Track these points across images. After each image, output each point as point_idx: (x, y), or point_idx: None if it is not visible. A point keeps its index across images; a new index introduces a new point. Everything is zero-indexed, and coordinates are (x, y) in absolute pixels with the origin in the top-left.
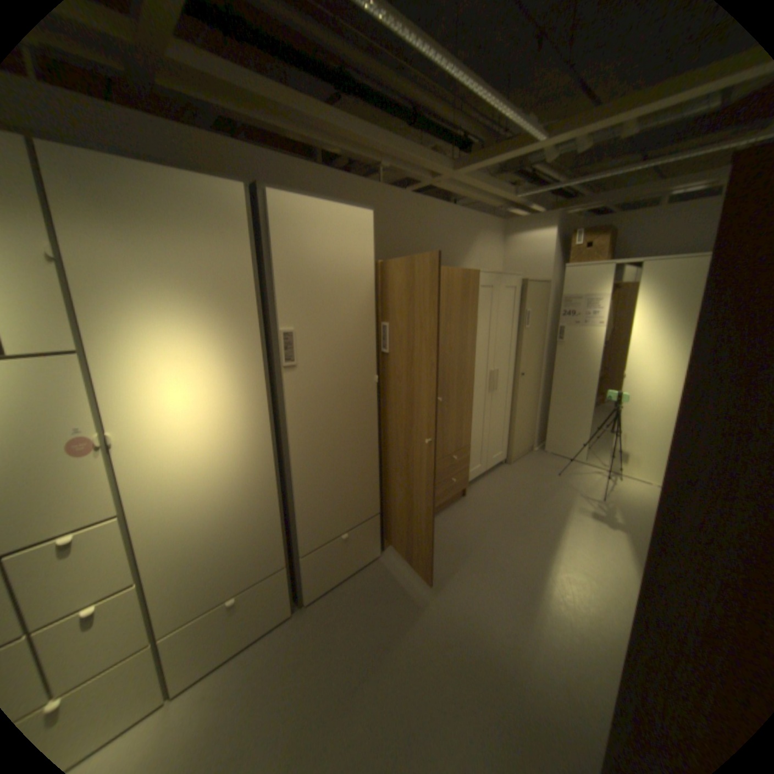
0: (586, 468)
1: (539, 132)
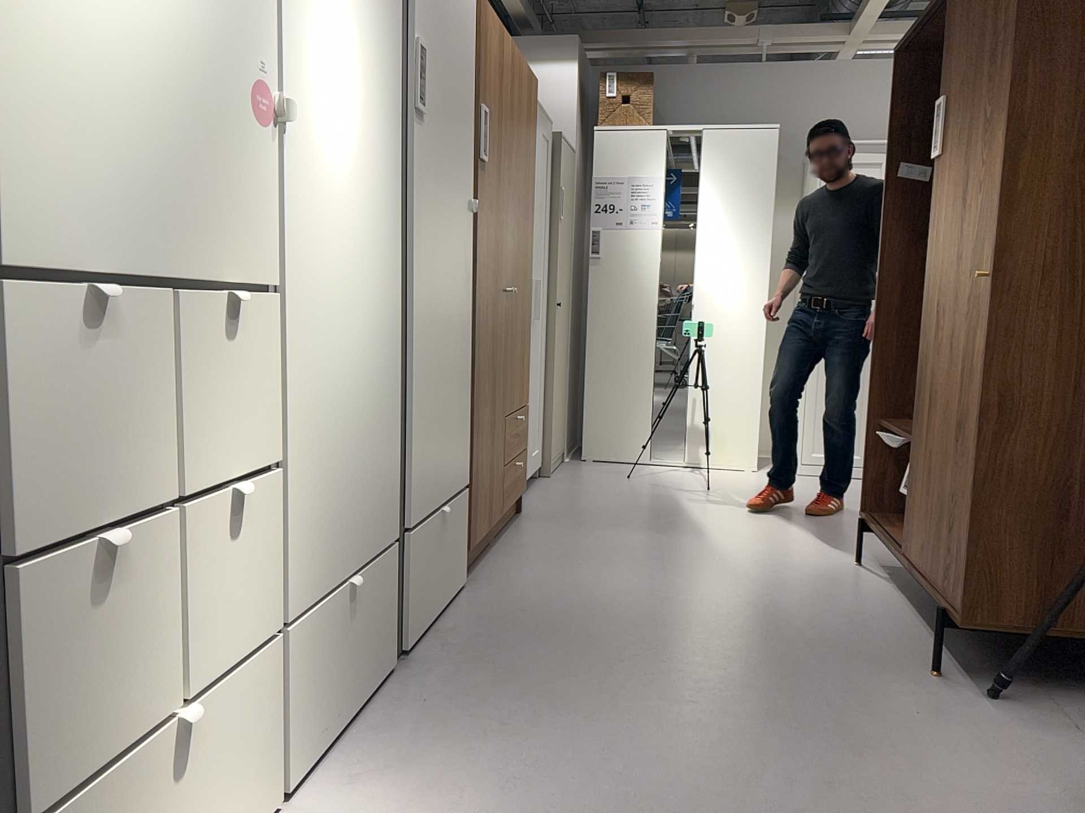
0: (656, 469)
1: None
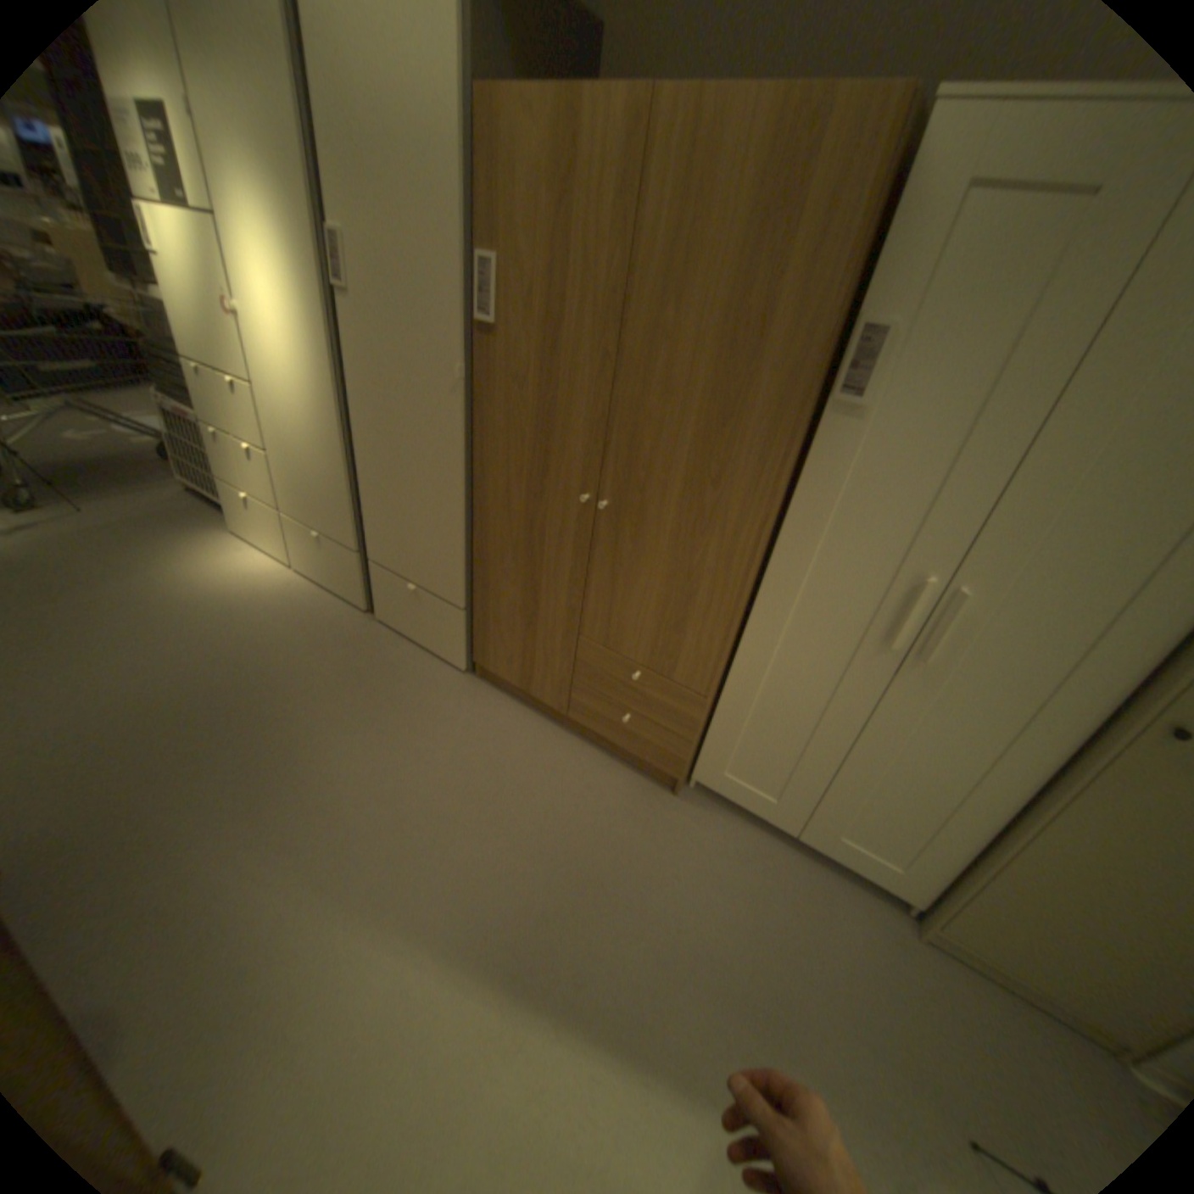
0: None
1: None
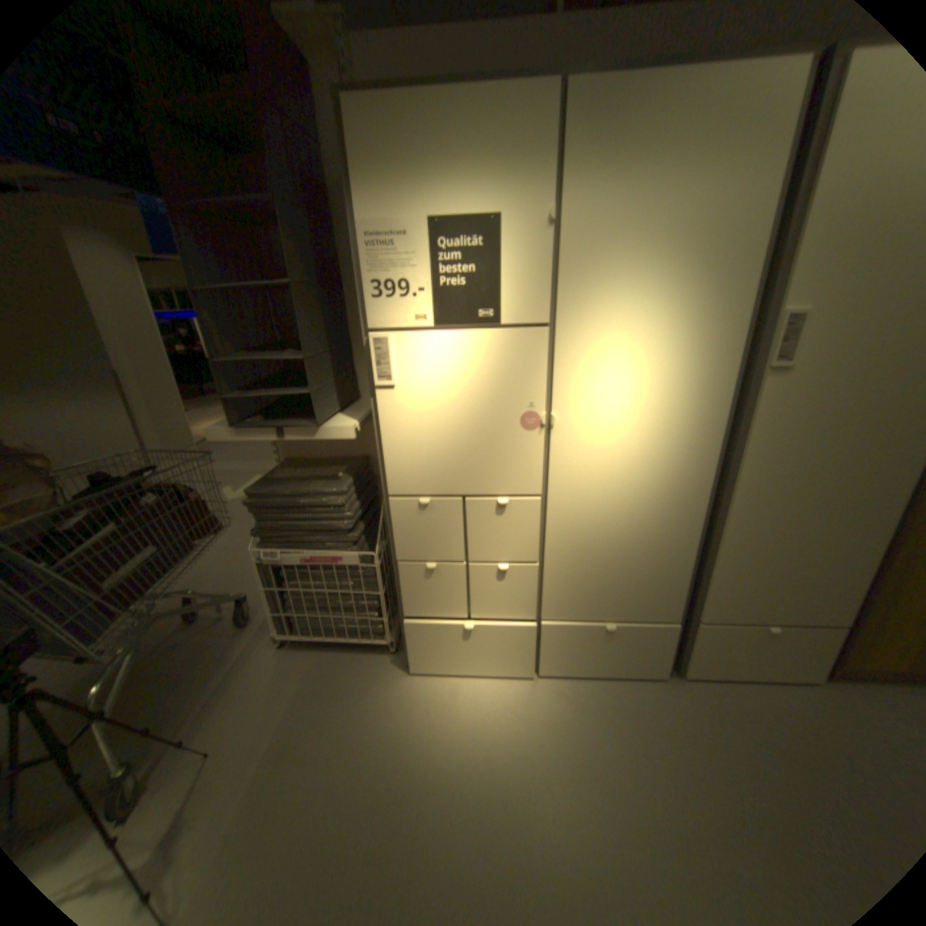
0: None
1: None
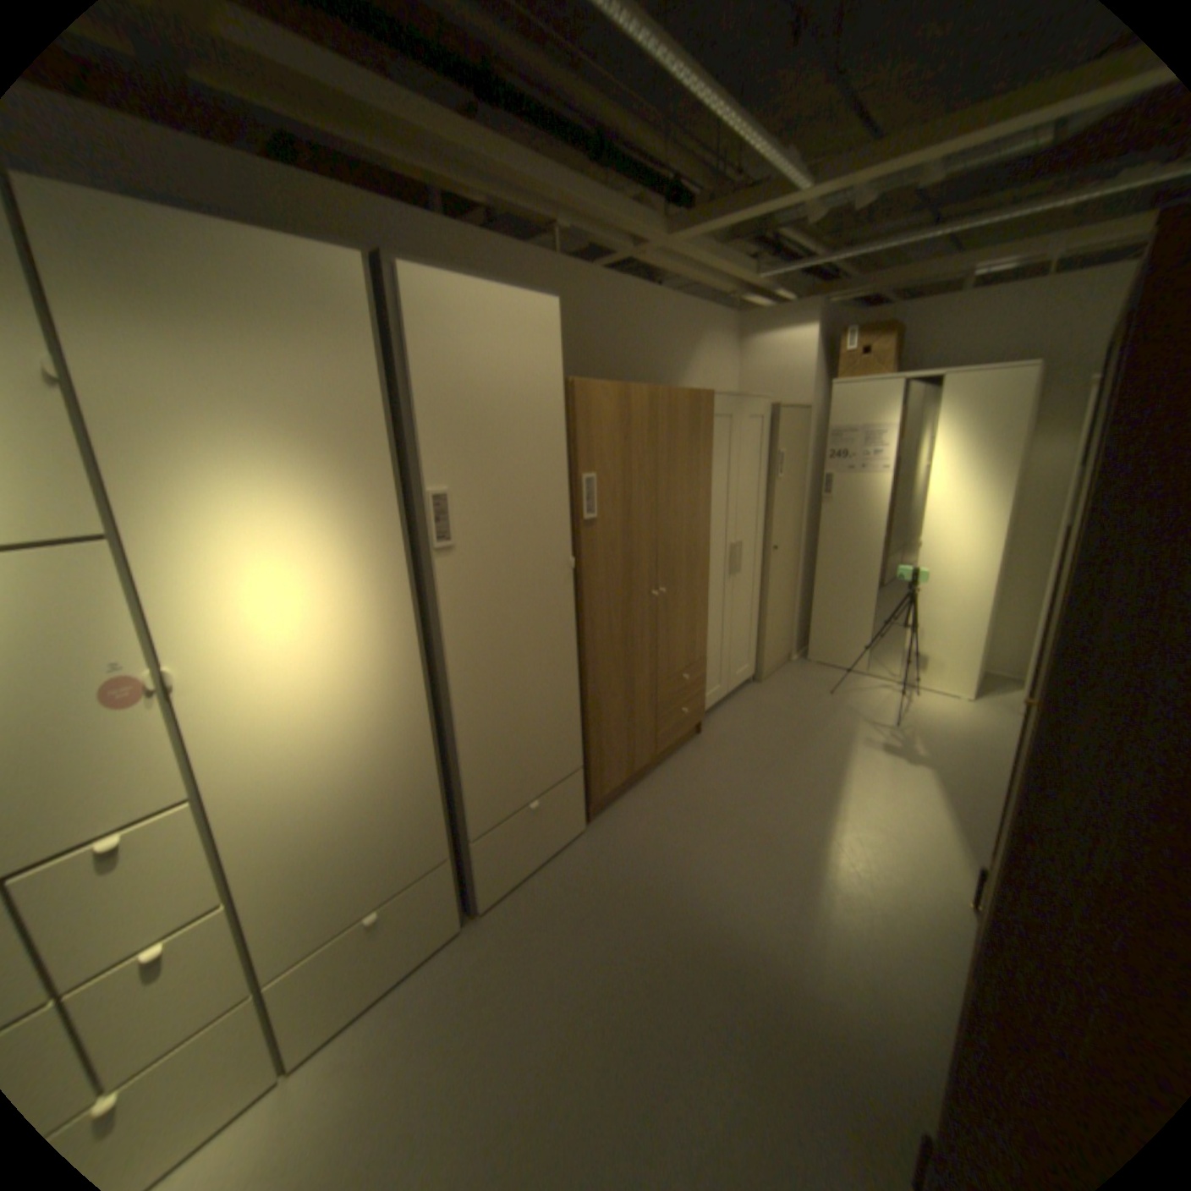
0: (868, 682)
1: (799, 176)
